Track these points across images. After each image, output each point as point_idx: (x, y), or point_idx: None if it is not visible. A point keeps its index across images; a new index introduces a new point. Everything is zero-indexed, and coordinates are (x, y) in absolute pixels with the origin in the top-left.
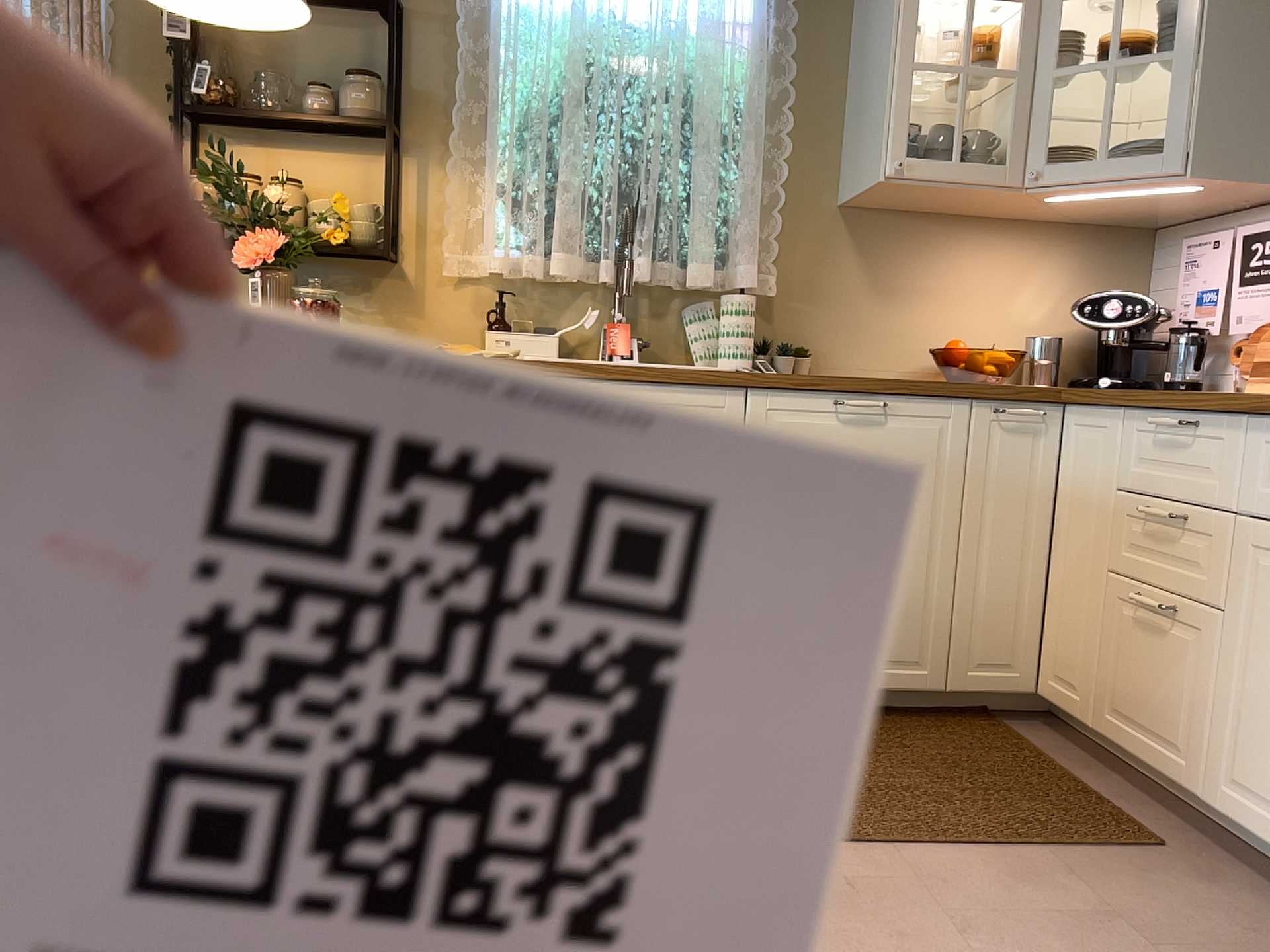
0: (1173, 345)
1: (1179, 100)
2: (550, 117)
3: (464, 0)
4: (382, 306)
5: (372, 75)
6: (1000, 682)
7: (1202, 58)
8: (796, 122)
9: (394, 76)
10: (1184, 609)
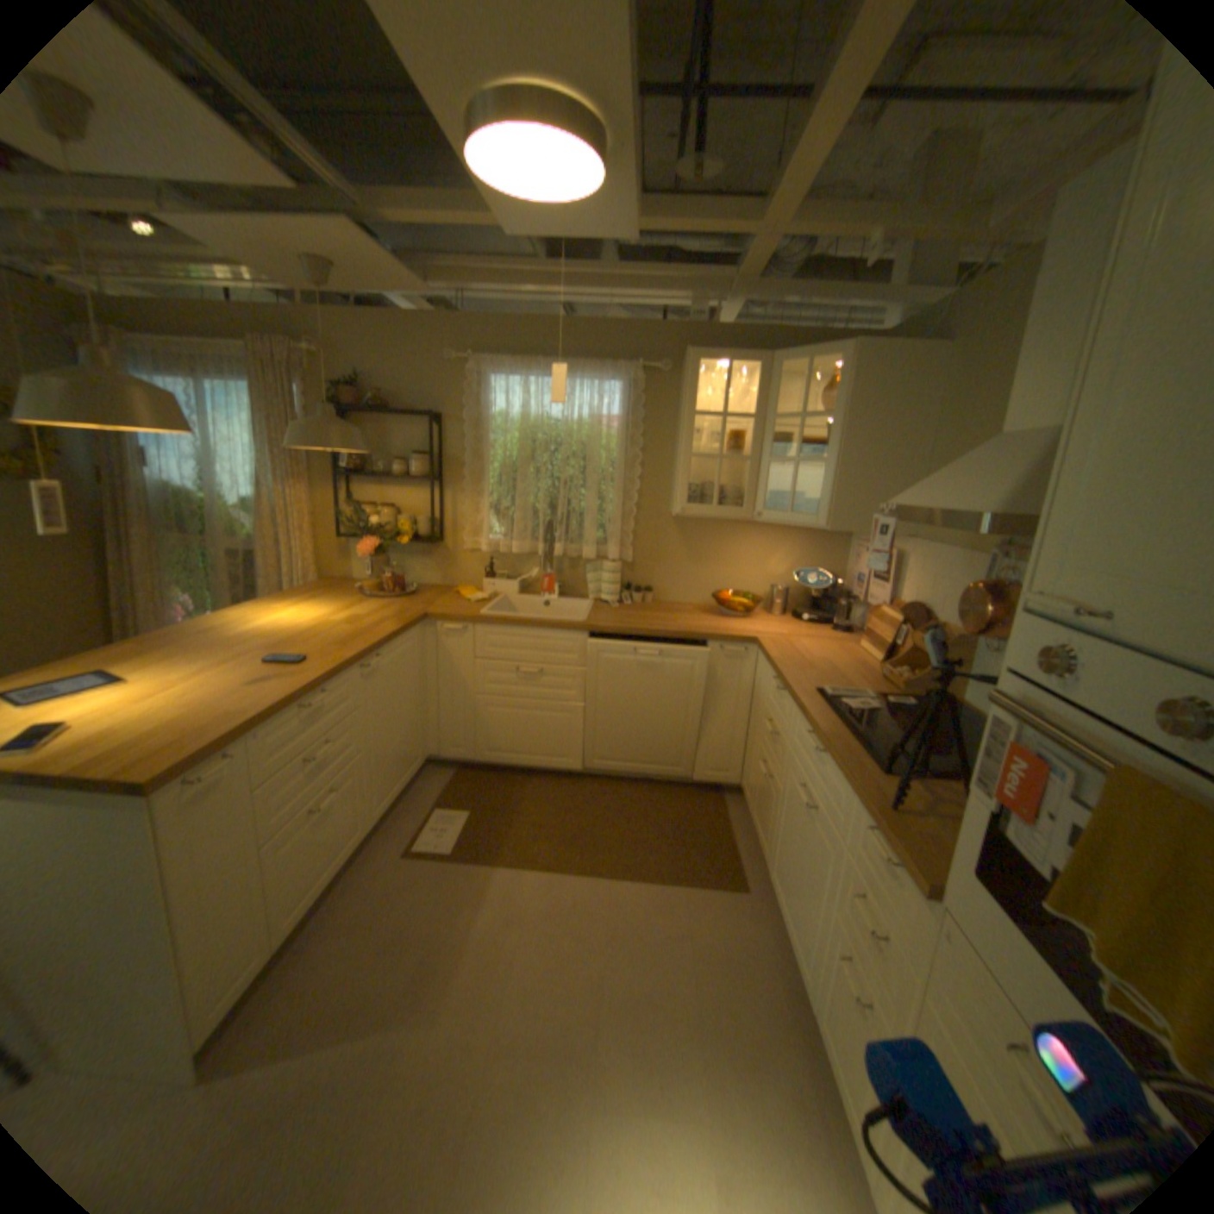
0: (841, 603)
1: (826, 488)
2: (514, 470)
3: (466, 413)
4: (436, 564)
5: (425, 451)
6: (720, 780)
7: (838, 466)
8: (645, 469)
9: (431, 456)
10: (774, 780)
